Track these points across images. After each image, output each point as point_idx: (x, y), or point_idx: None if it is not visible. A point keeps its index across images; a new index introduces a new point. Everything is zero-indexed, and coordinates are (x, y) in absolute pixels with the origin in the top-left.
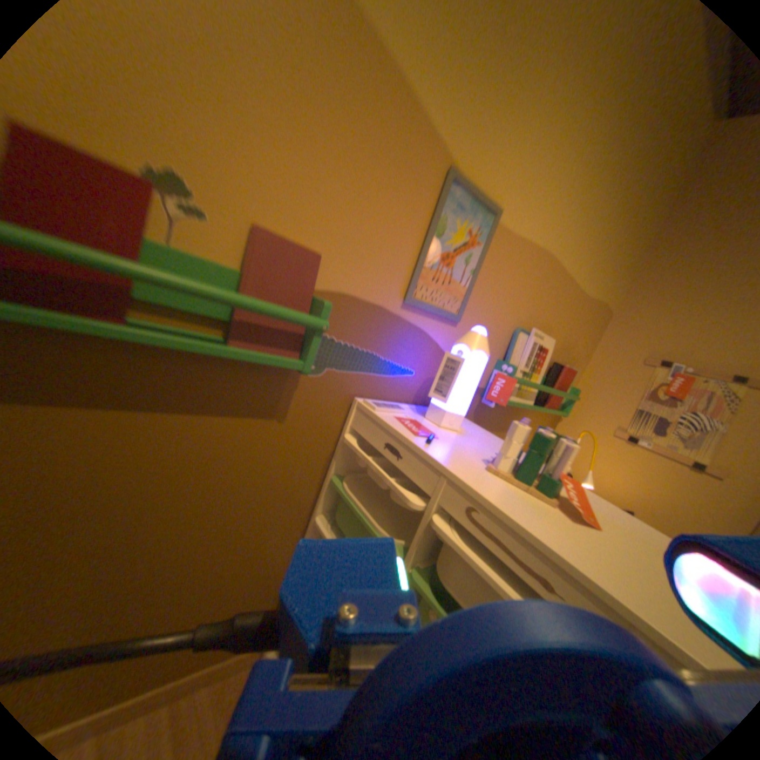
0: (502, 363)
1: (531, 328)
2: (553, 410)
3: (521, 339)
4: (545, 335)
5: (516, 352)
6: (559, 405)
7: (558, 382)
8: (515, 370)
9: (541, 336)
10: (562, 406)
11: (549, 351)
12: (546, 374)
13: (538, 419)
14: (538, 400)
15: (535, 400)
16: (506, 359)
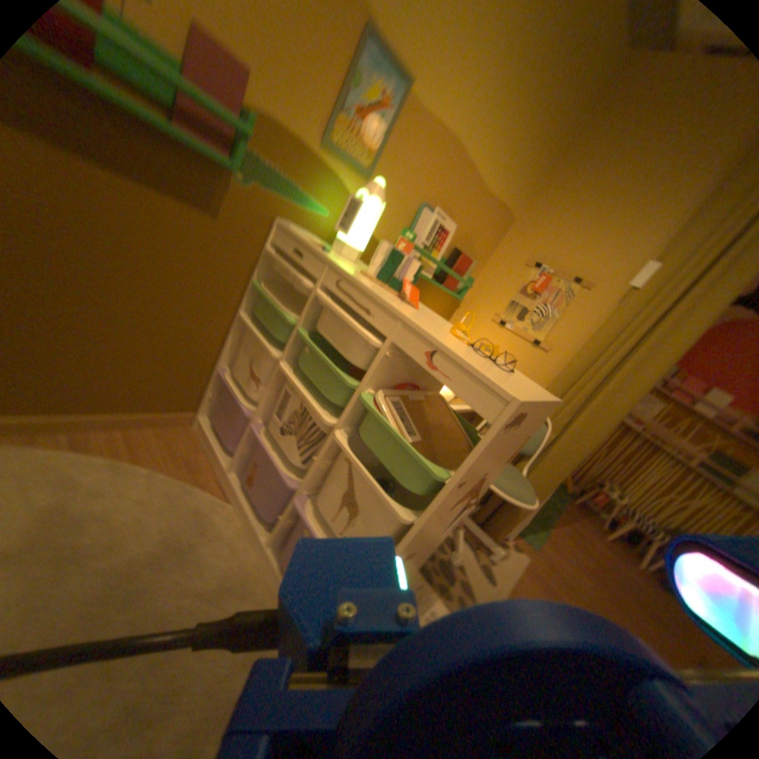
0: (405, 232)
1: (434, 208)
2: (447, 290)
3: (423, 215)
4: (446, 218)
5: (418, 226)
6: (453, 288)
7: (454, 266)
8: (413, 239)
9: (441, 217)
10: (455, 289)
11: (447, 233)
12: (446, 258)
13: (437, 298)
14: (434, 276)
15: (431, 275)
16: (410, 230)
